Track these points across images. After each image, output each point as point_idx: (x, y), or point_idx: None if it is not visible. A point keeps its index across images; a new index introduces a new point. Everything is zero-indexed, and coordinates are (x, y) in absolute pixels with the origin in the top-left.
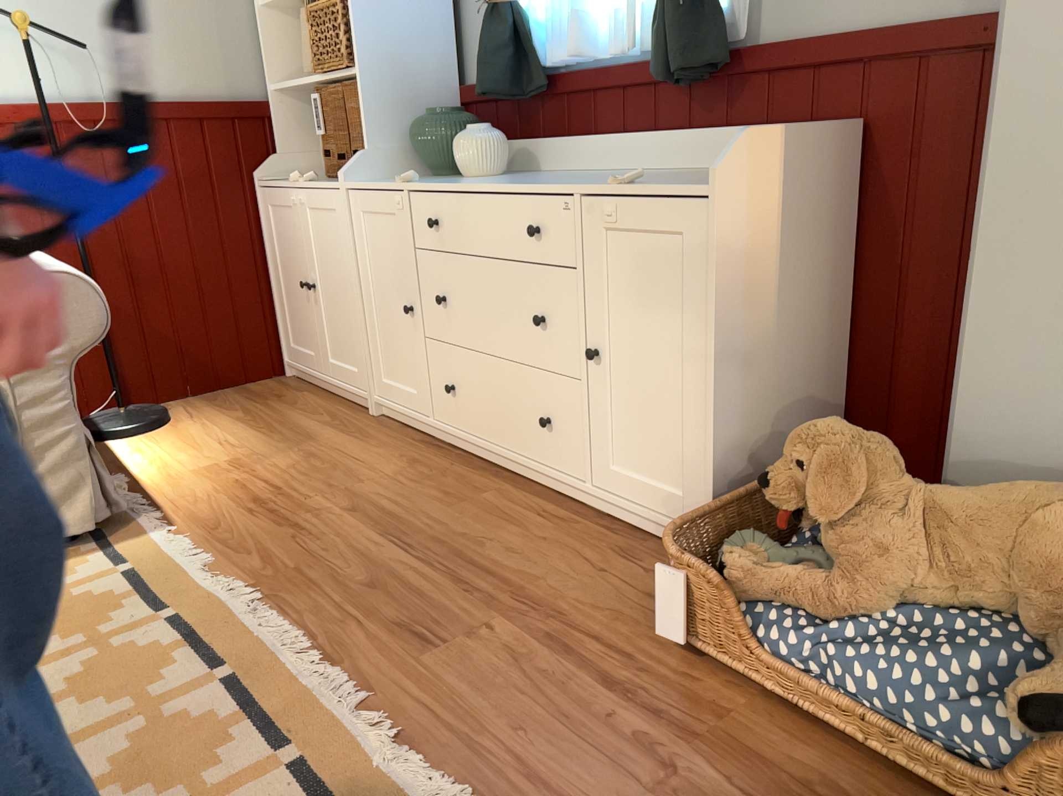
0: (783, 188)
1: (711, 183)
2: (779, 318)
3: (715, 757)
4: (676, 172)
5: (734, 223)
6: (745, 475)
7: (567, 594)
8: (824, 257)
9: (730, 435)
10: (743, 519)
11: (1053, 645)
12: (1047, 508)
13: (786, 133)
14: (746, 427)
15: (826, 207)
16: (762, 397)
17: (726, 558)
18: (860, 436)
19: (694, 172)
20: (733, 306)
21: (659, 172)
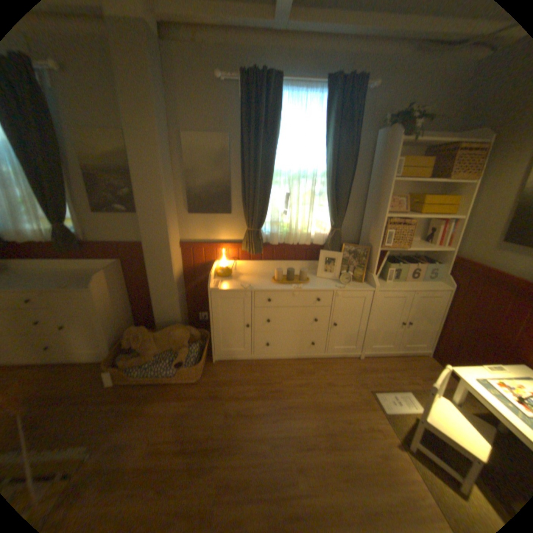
0: (106, 282)
1: (87, 288)
2: (112, 307)
3: (126, 405)
4: (70, 272)
5: (97, 295)
6: (113, 342)
7: (74, 392)
8: (119, 290)
9: (108, 336)
10: (116, 351)
11: (177, 354)
12: (171, 333)
13: (103, 271)
14: (111, 333)
15: (116, 280)
16: (113, 325)
17: (116, 366)
18: (138, 330)
19: (76, 272)
20: (101, 311)
21: (64, 272)
